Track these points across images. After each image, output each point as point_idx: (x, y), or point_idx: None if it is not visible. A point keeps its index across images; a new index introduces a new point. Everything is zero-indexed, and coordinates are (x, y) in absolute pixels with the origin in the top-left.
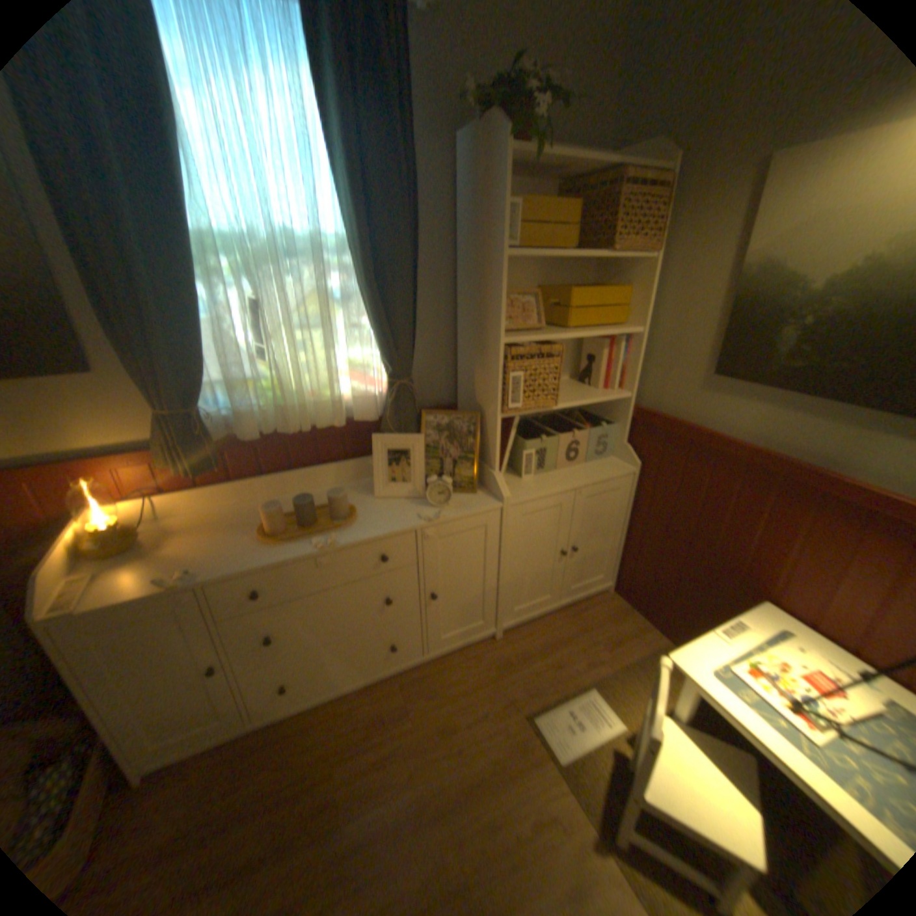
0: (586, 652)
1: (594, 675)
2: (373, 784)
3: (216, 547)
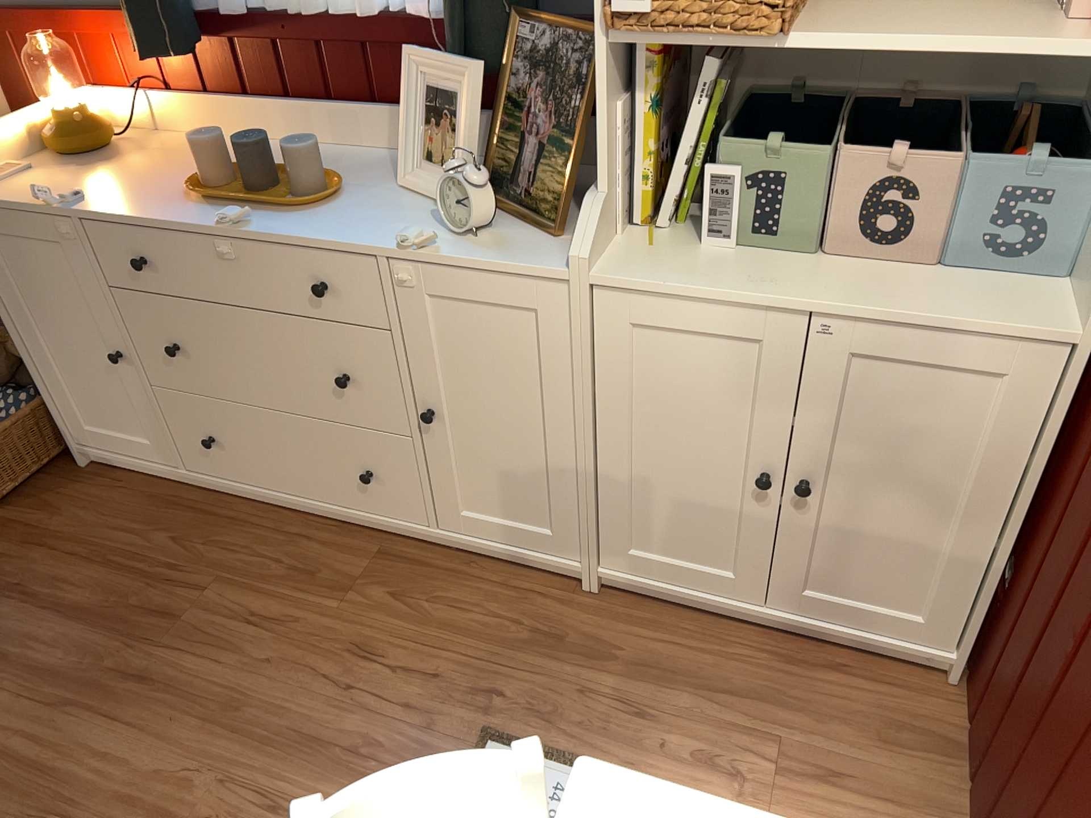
0: (723, 726)
1: (686, 769)
2: (237, 628)
3: (157, 185)
